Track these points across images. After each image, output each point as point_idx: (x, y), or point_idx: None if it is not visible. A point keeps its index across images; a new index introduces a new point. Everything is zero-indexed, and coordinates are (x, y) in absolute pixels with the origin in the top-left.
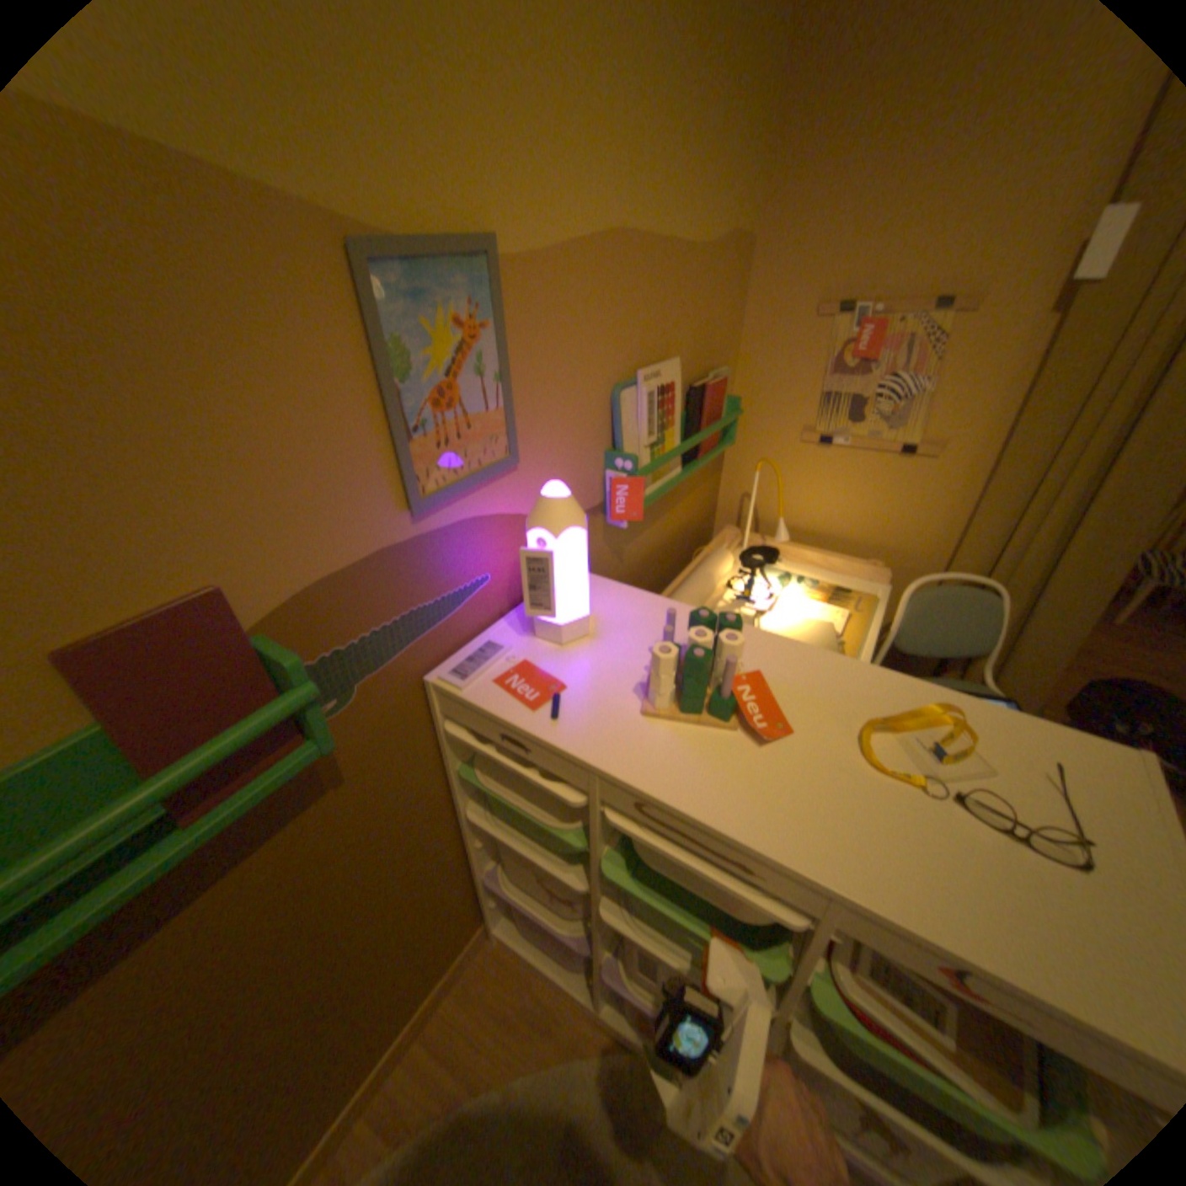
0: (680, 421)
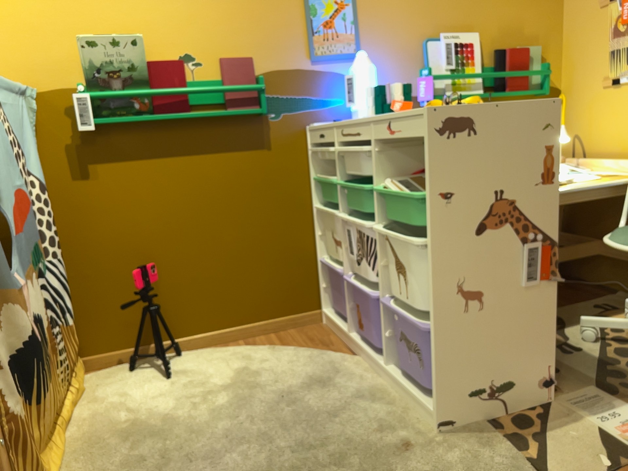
0: (479, 64)
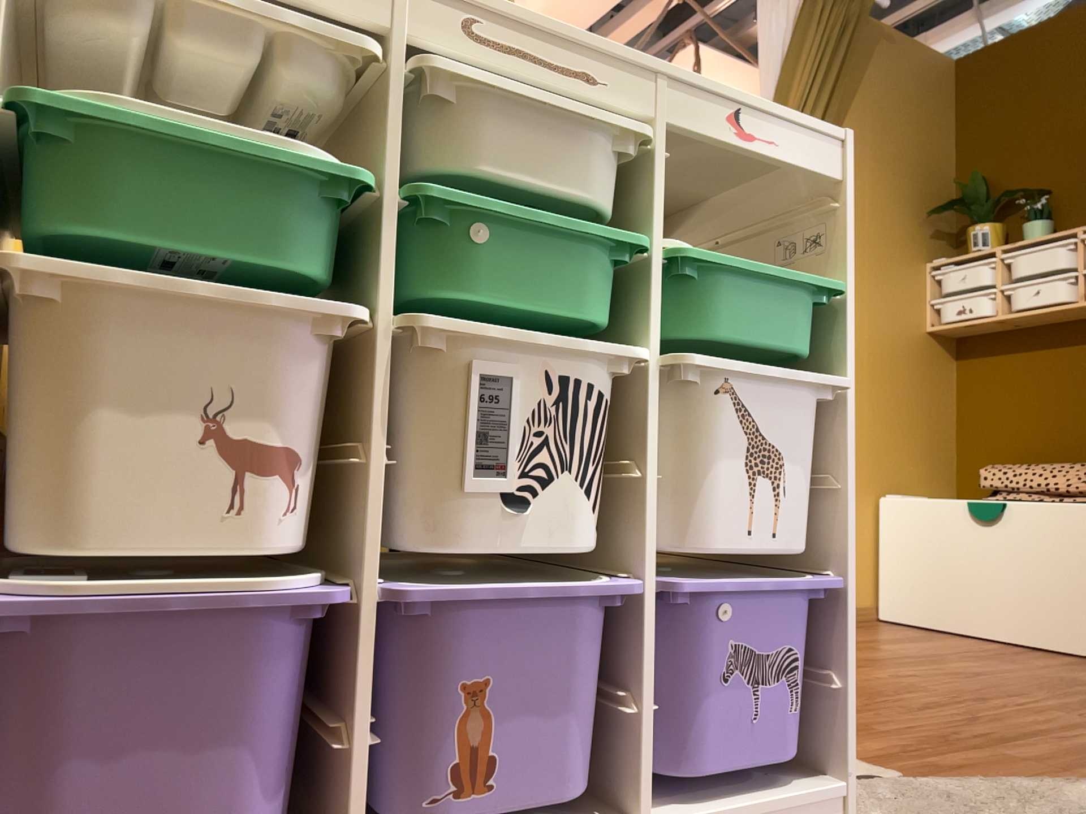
0: None
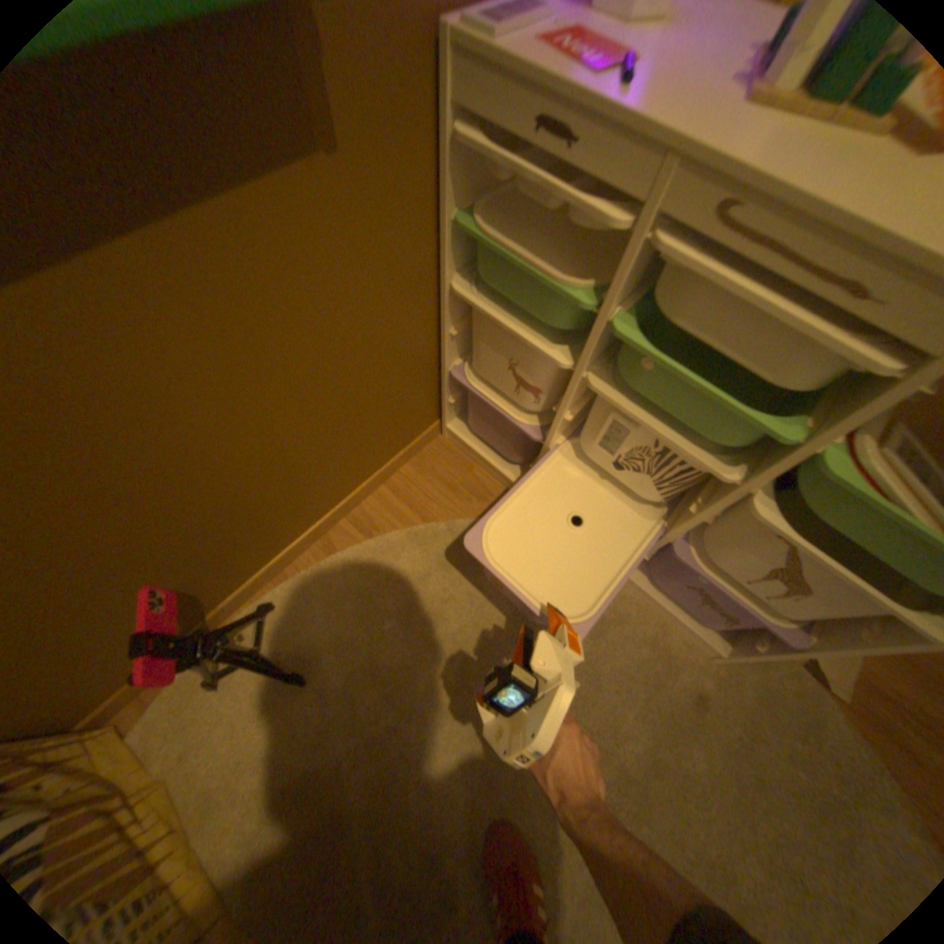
0: None
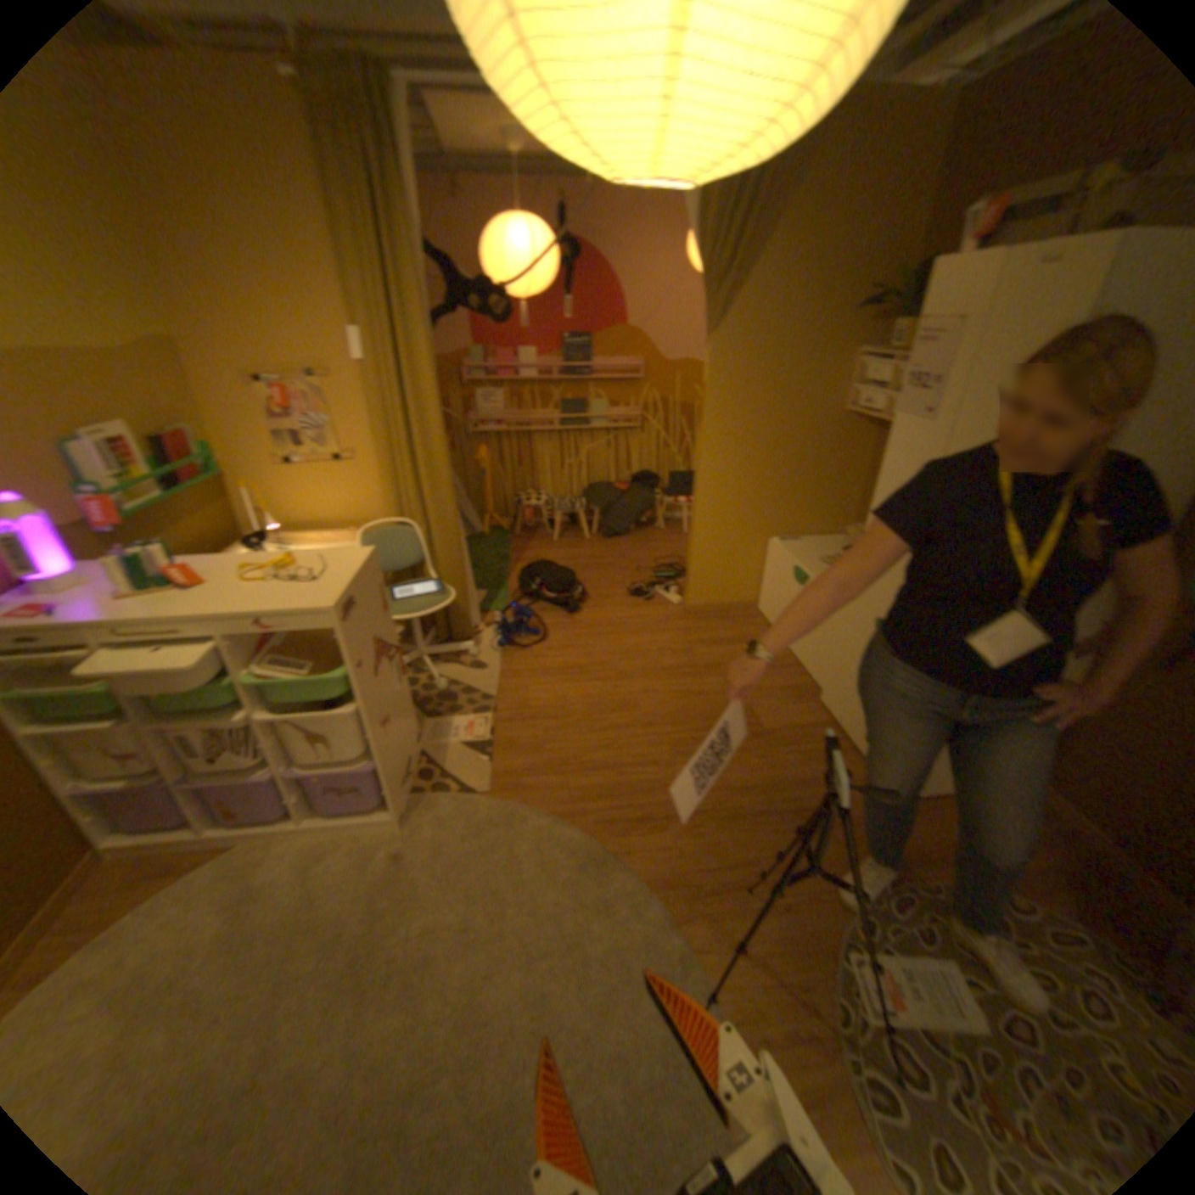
0: (138, 461)
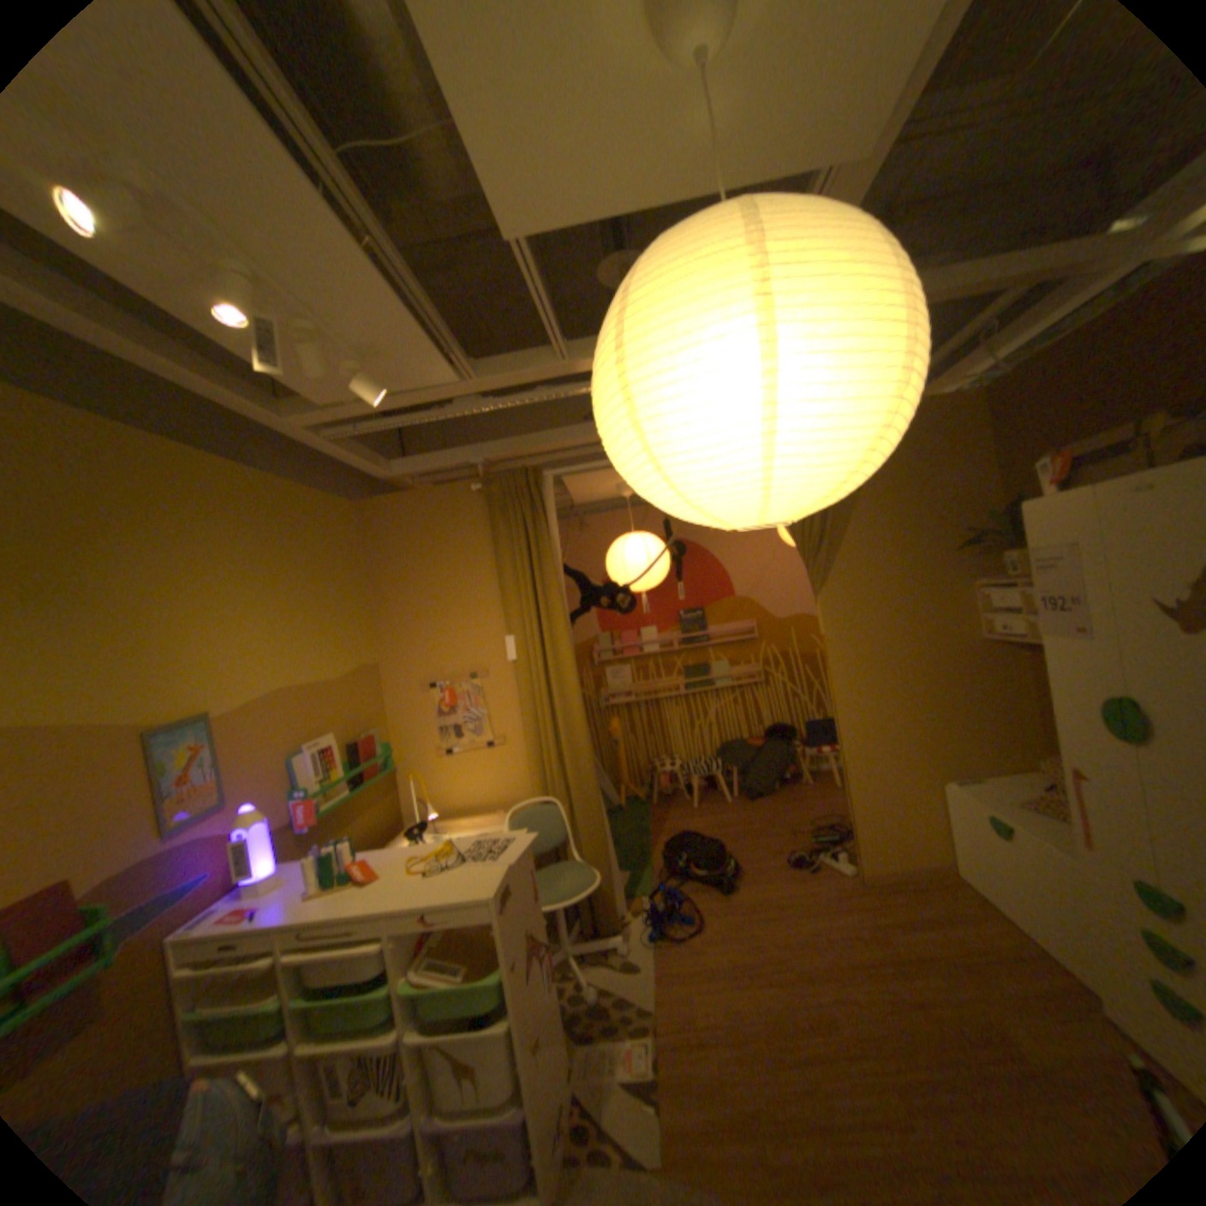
0: (341, 765)
